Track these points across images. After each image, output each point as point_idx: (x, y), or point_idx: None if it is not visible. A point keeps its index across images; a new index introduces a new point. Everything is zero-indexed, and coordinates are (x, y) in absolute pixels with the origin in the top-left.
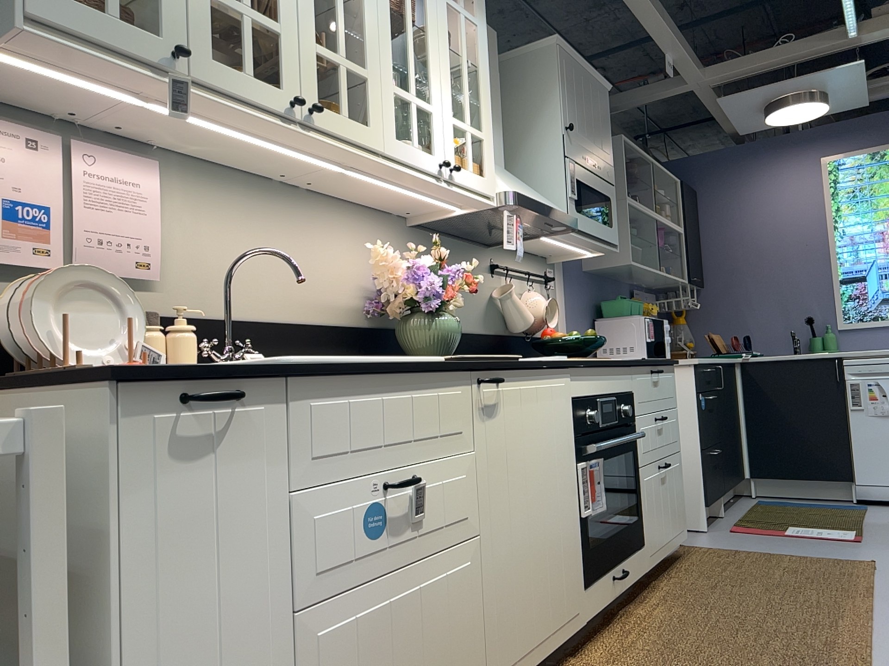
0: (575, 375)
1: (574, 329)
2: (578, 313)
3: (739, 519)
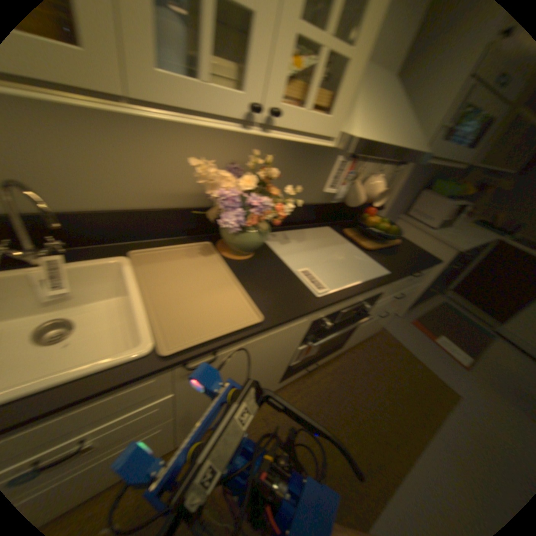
0: (325, 309)
1: (404, 195)
2: (414, 184)
3: (425, 316)
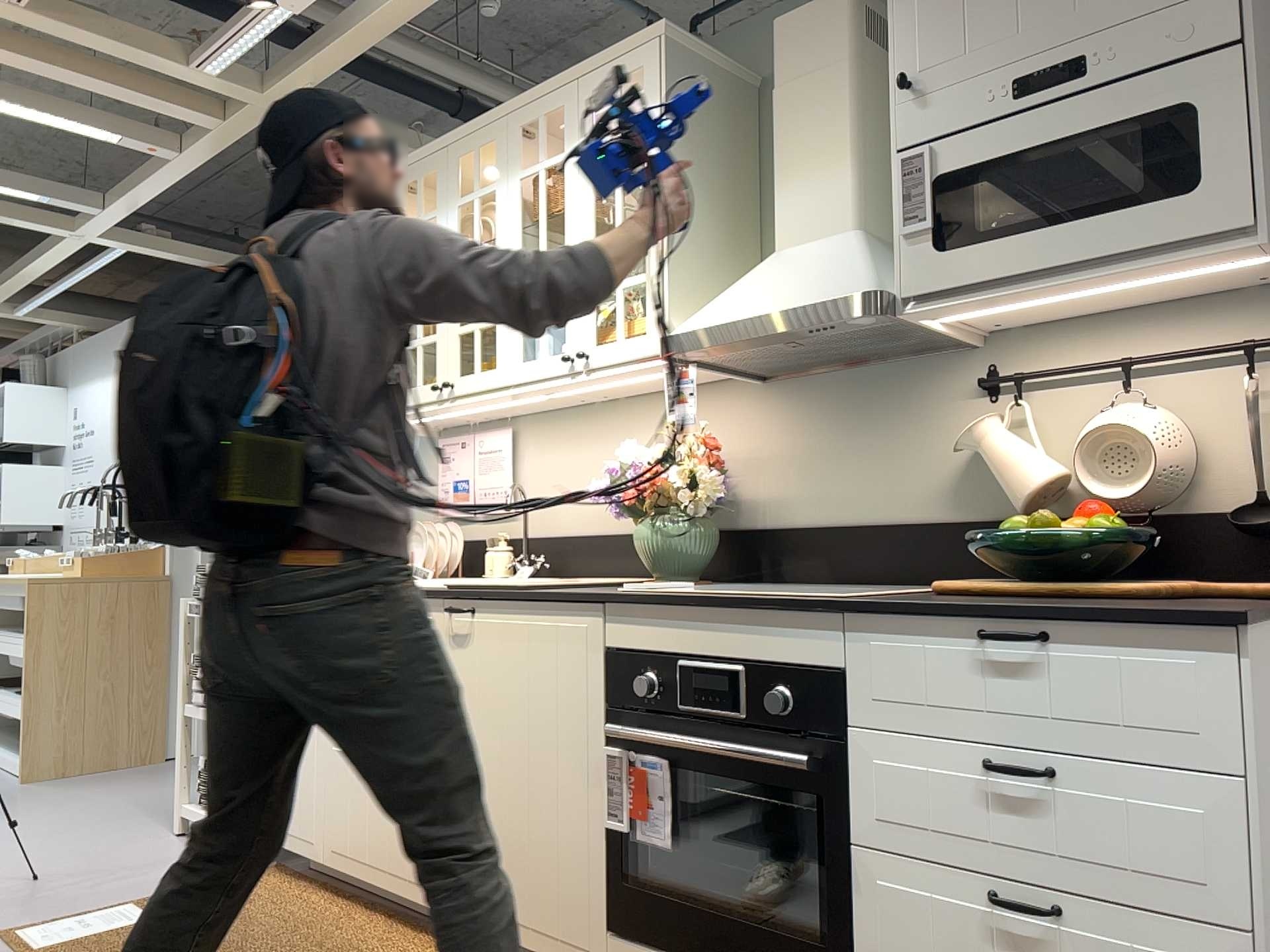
0: (615, 614)
1: None
2: None
3: None
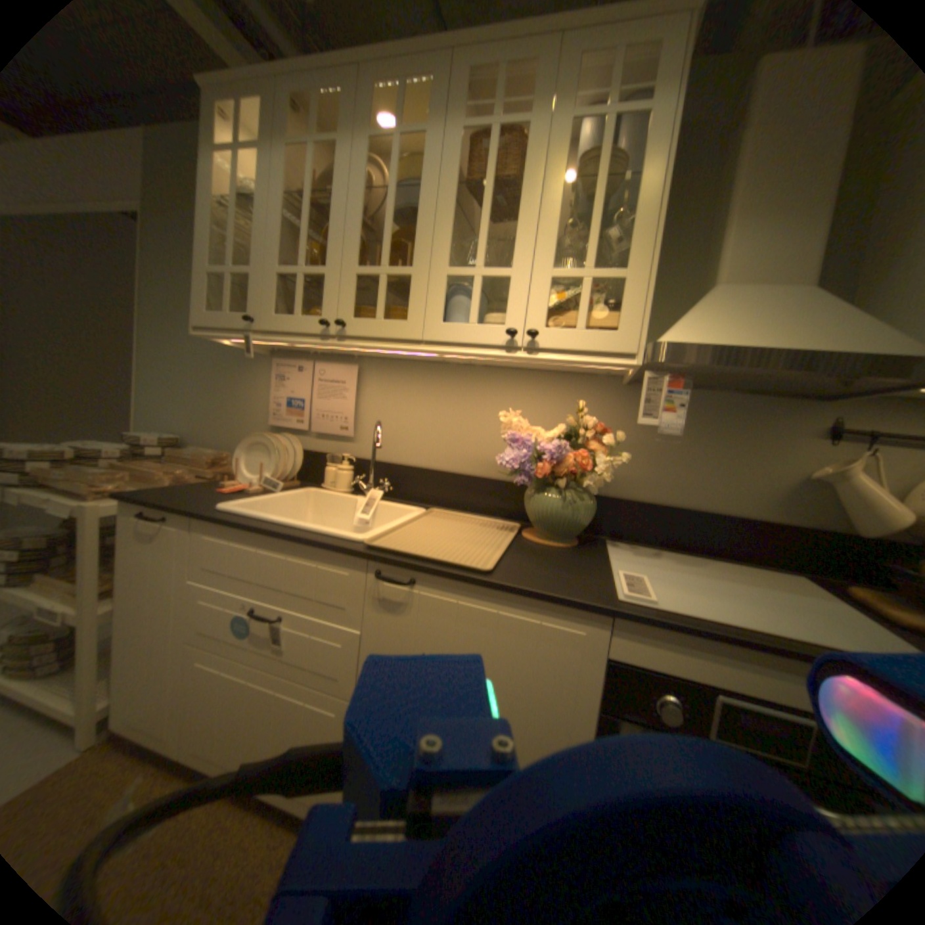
0: (631, 630)
1: None
2: None
3: None
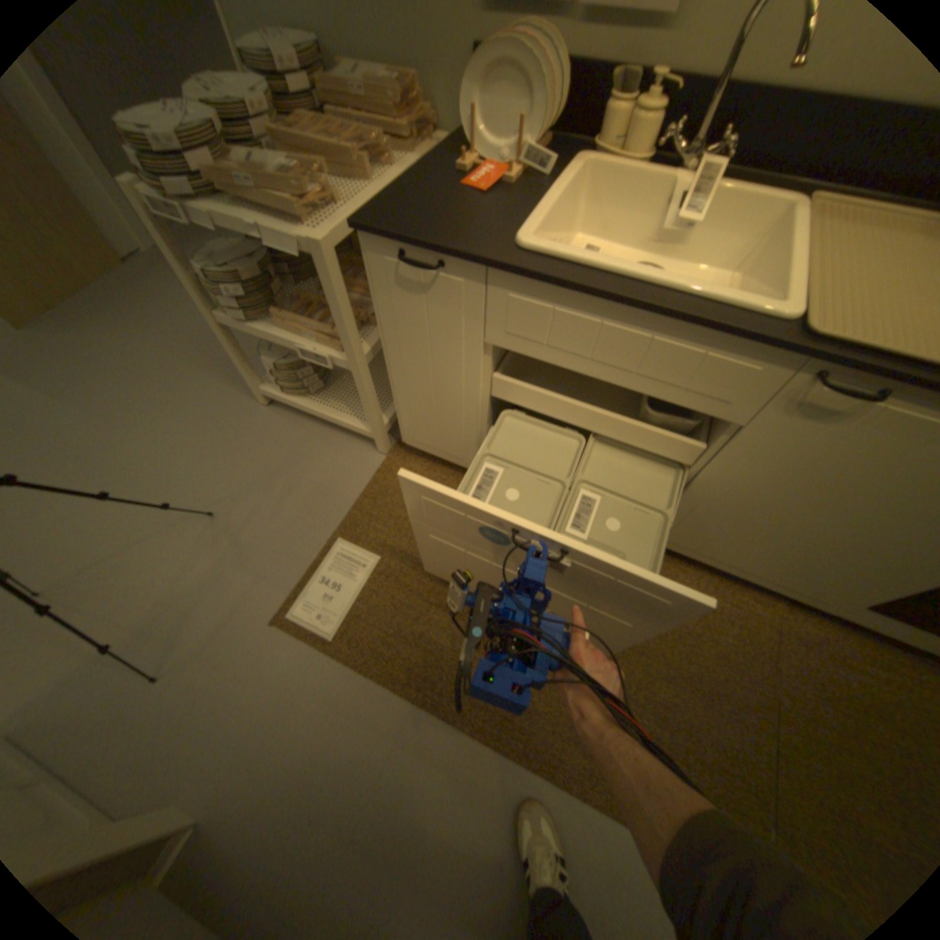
0: None
1: None
2: None
3: None
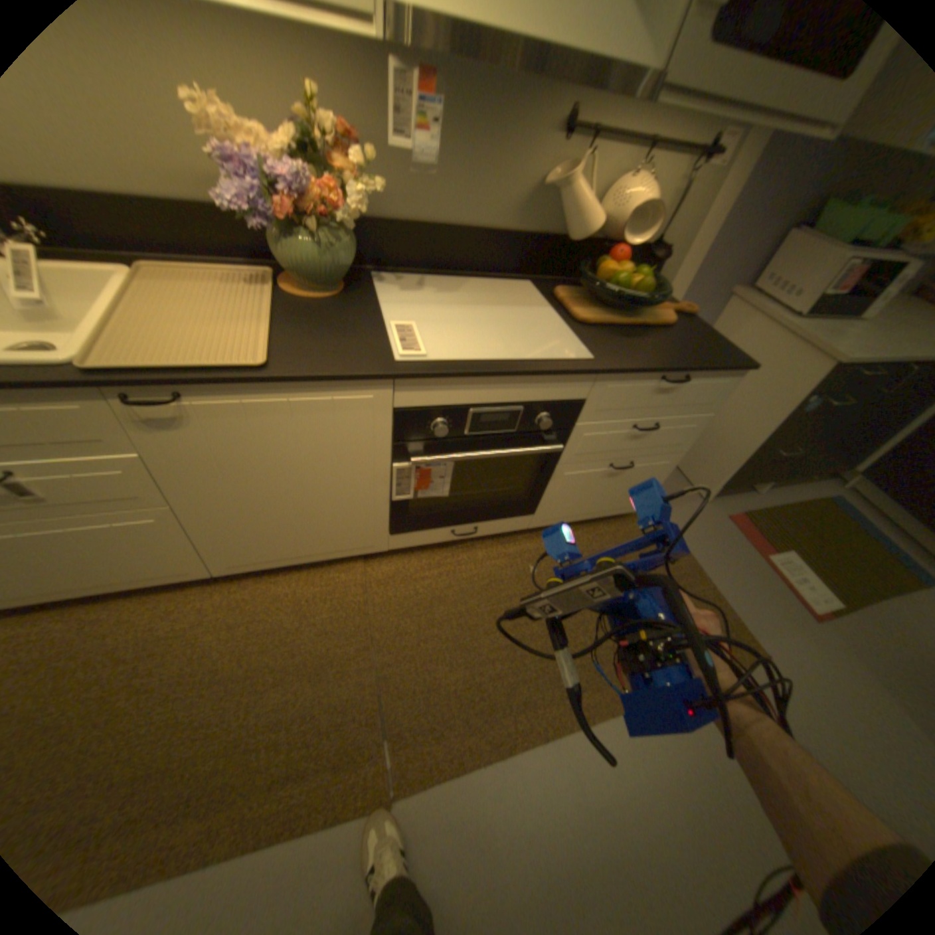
0: (408, 385)
1: (730, 236)
2: (758, 210)
3: (767, 508)
